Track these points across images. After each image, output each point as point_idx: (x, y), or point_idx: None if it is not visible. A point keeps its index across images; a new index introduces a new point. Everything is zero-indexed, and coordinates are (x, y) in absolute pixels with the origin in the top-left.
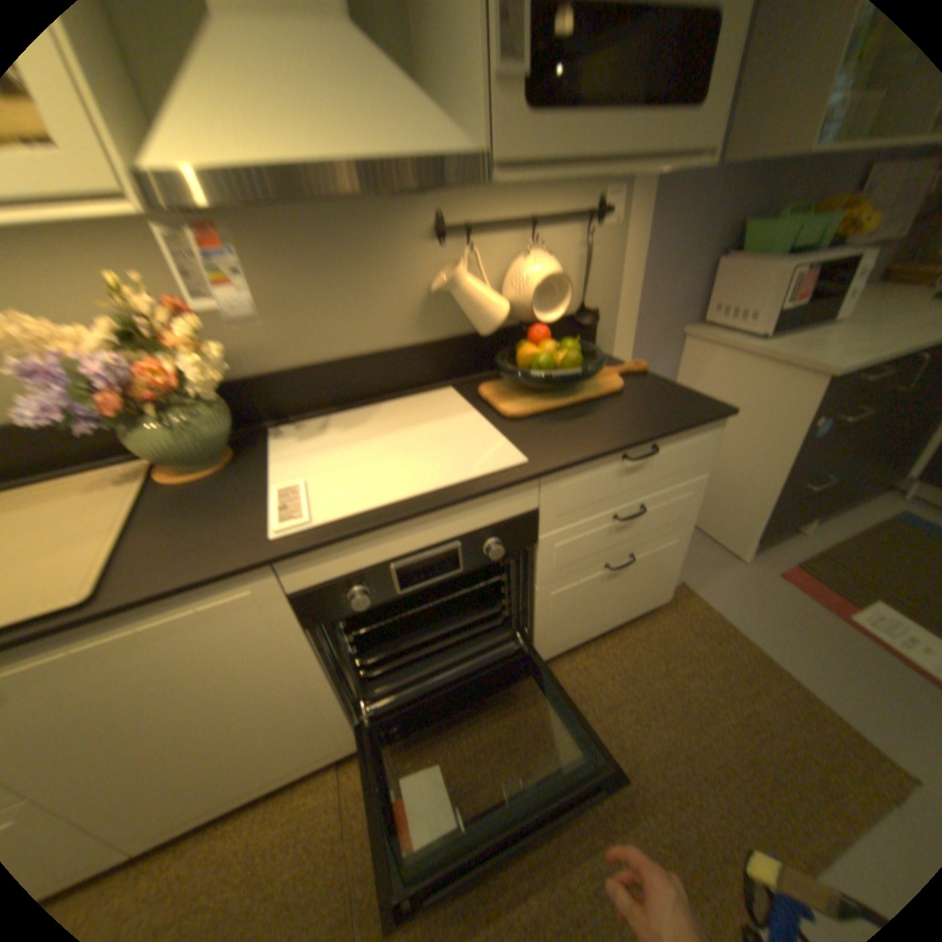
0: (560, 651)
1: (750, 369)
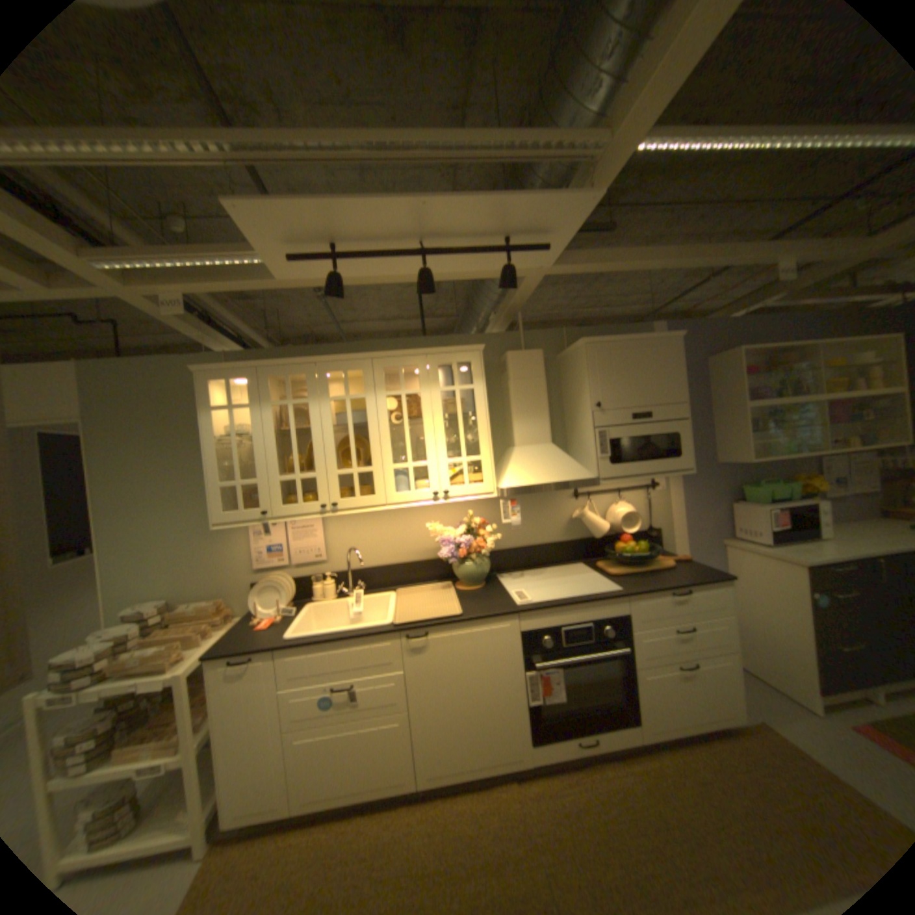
0: (663, 742)
1: (767, 566)
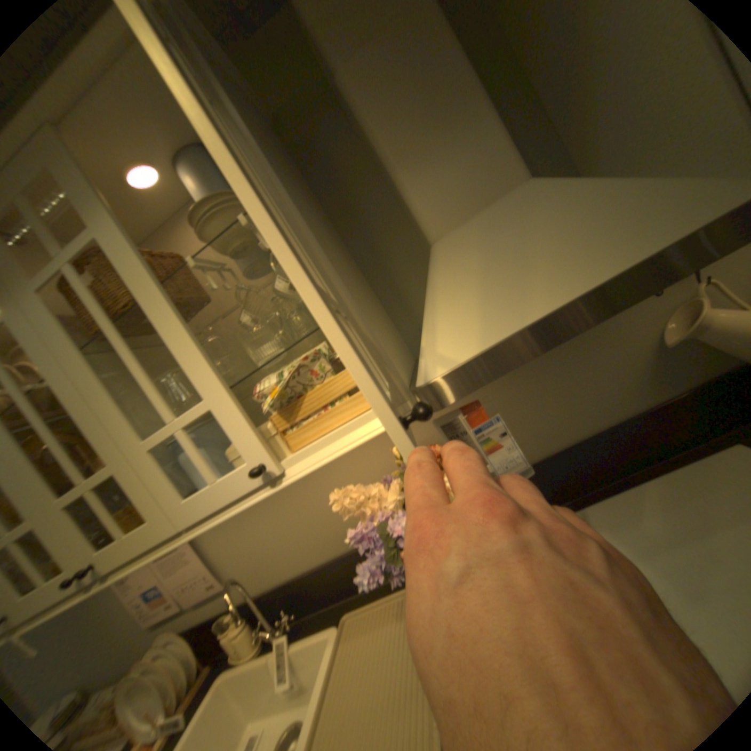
0: None
1: None
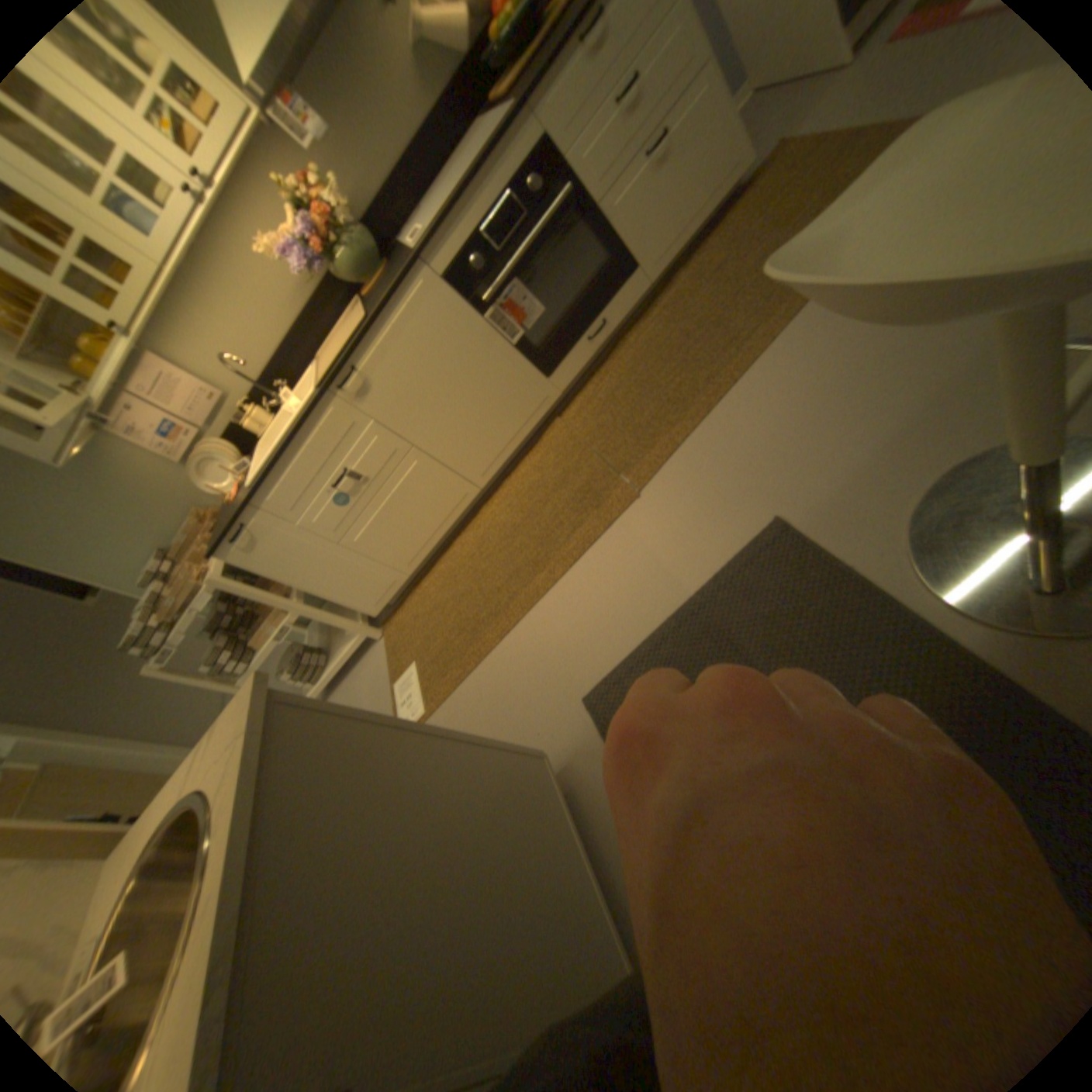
0: (670, 260)
1: None
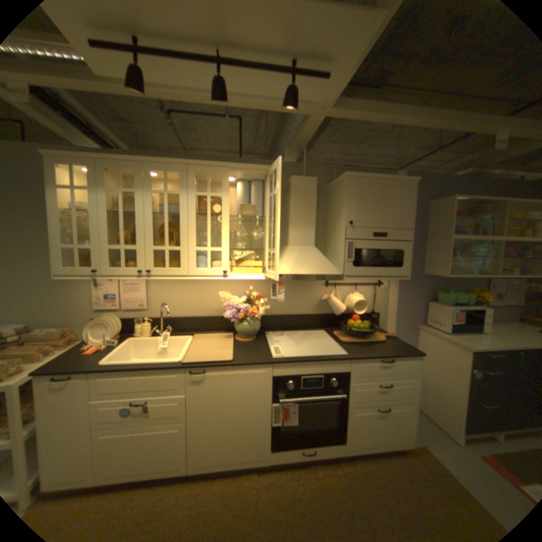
0: (358, 455)
1: (445, 346)
